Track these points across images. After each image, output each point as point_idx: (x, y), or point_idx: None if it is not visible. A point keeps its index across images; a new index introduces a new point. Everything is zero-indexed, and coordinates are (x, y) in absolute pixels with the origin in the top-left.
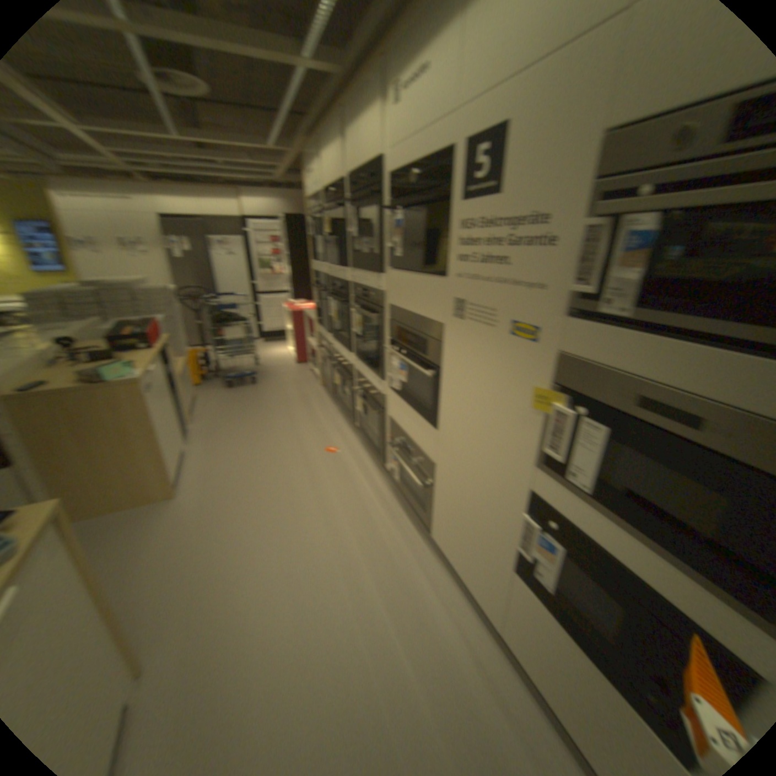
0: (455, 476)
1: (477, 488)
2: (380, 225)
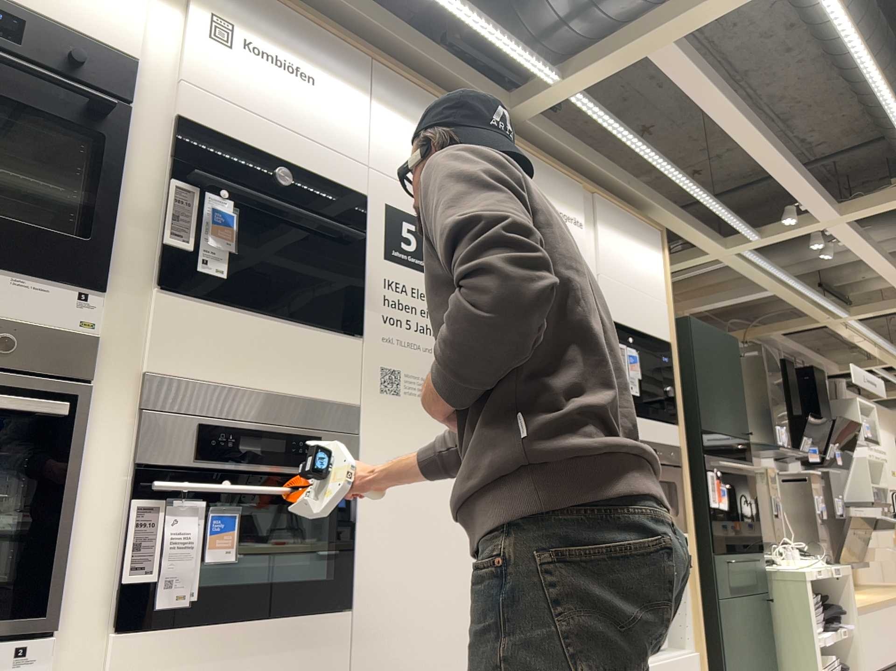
0: (408, 662)
1: (449, 636)
2: (118, 186)
